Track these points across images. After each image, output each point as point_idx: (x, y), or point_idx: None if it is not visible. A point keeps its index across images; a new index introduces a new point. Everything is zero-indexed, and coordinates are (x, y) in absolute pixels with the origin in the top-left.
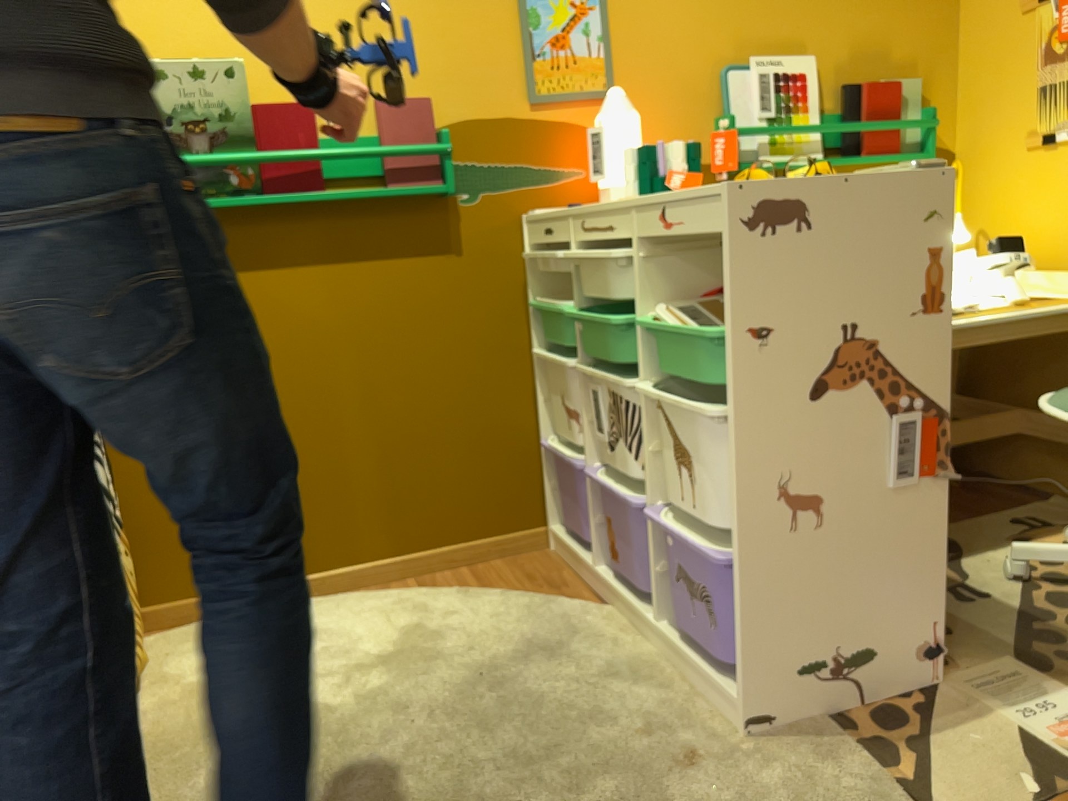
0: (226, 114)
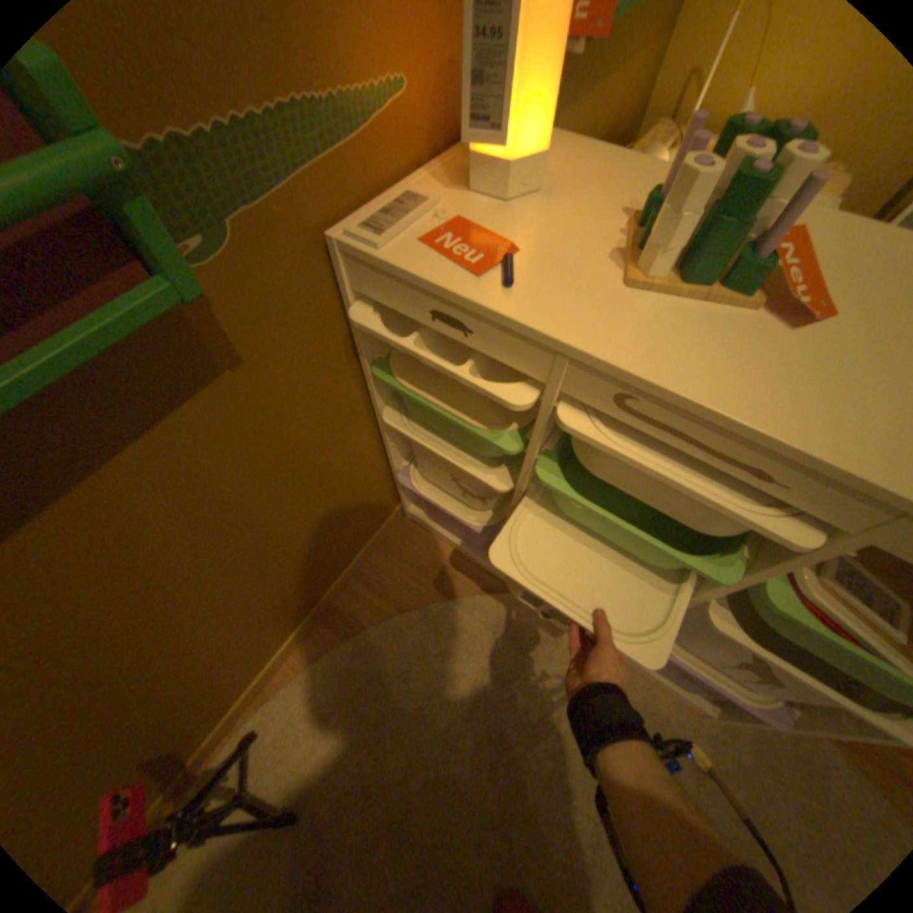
0: None
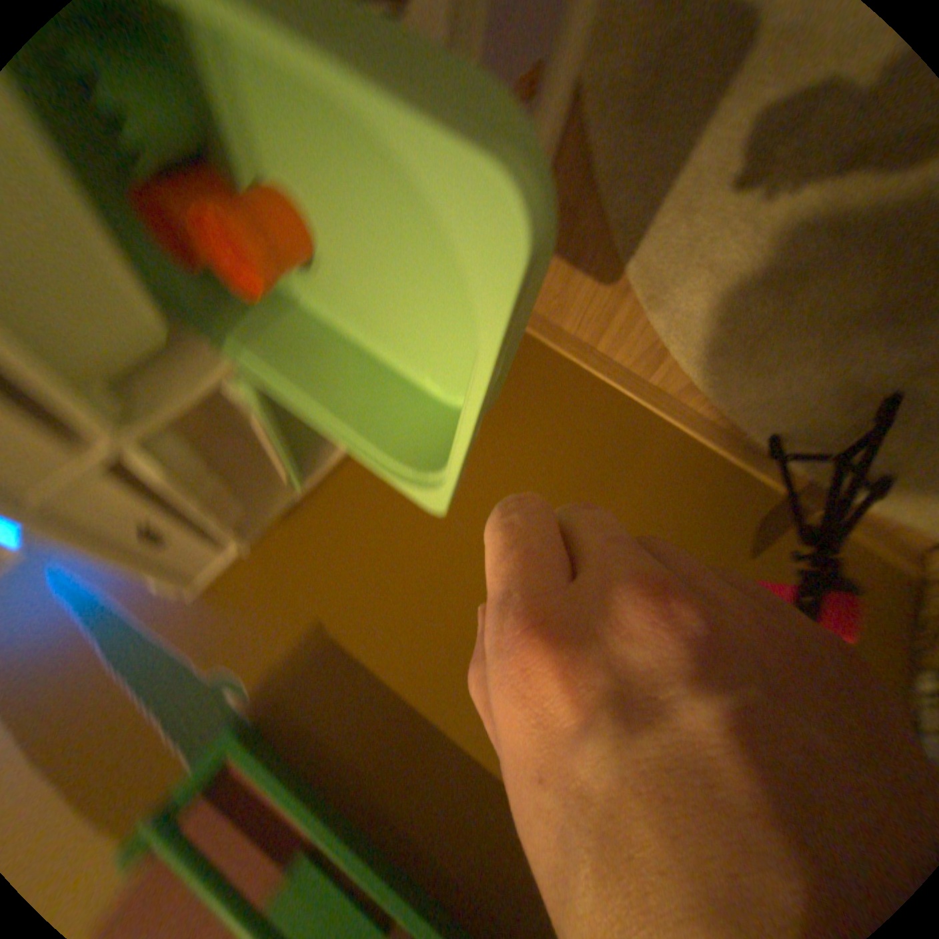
0: None
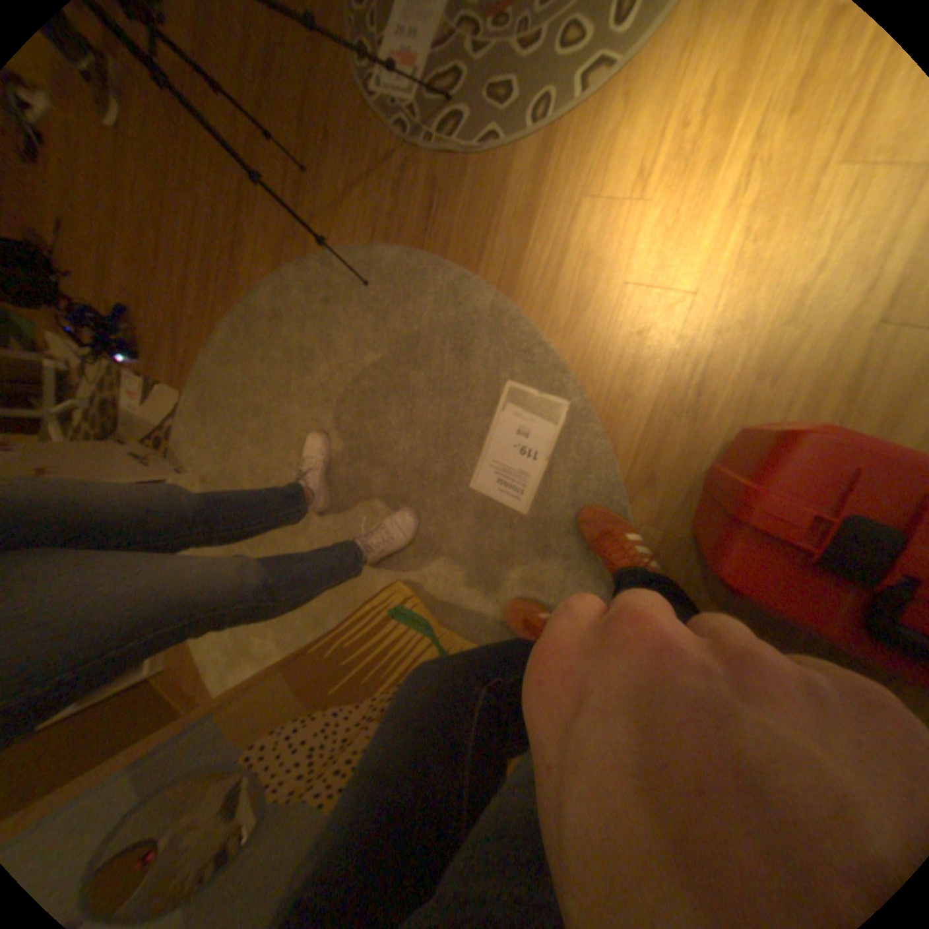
0: None
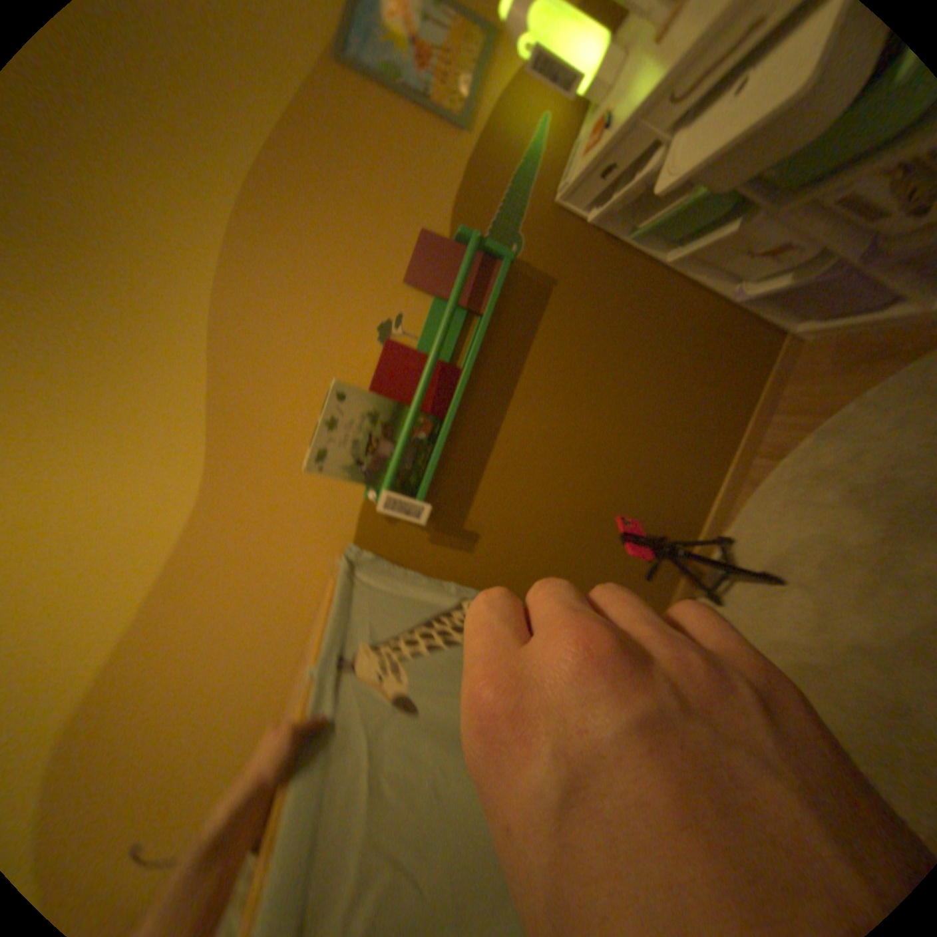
0: (371, 420)
